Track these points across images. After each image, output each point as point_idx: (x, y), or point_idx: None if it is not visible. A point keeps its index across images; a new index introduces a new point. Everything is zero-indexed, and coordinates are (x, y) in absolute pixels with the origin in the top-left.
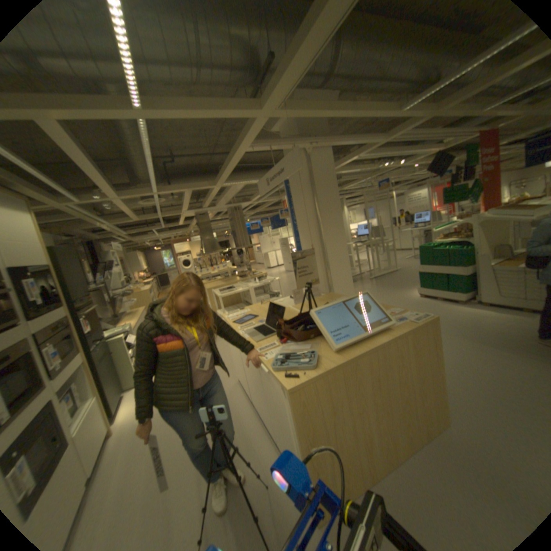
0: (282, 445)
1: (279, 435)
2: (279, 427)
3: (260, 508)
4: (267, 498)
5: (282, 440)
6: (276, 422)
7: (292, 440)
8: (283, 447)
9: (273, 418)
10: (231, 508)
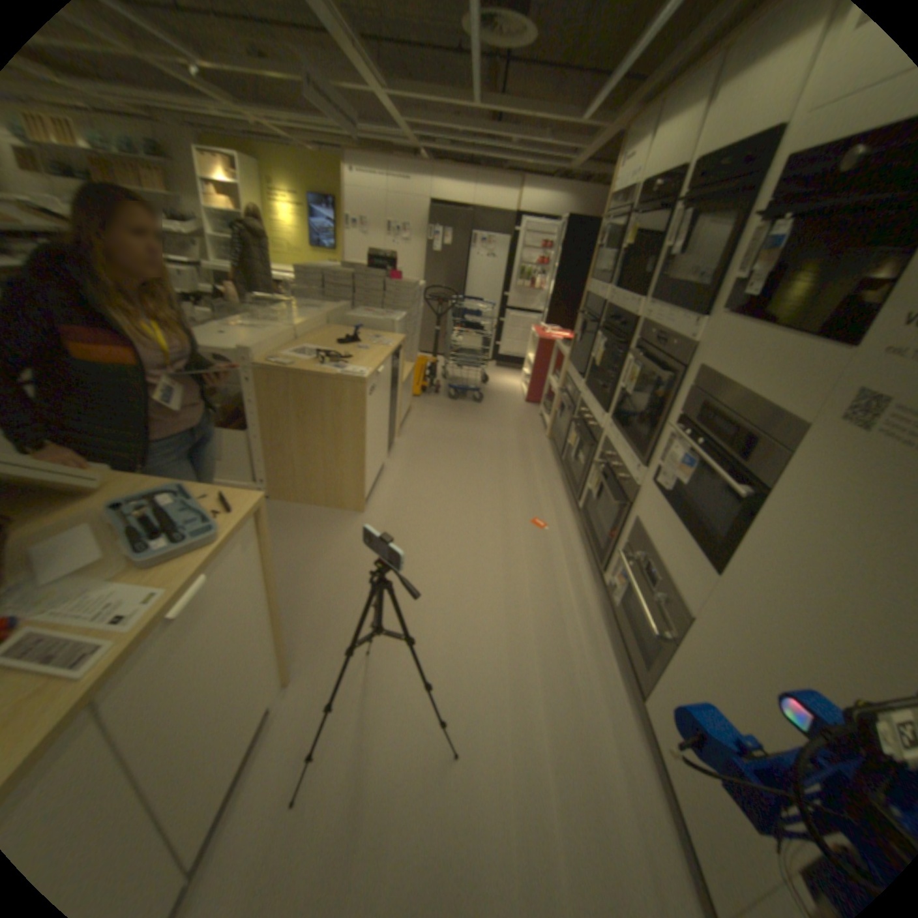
0: (222, 744)
1: (214, 741)
2: (219, 700)
3: (320, 785)
4: (297, 793)
5: (225, 720)
6: (206, 720)
7: (250, 628)
8: (223, 747)
9: (194, 742)
10: (362, 835)
